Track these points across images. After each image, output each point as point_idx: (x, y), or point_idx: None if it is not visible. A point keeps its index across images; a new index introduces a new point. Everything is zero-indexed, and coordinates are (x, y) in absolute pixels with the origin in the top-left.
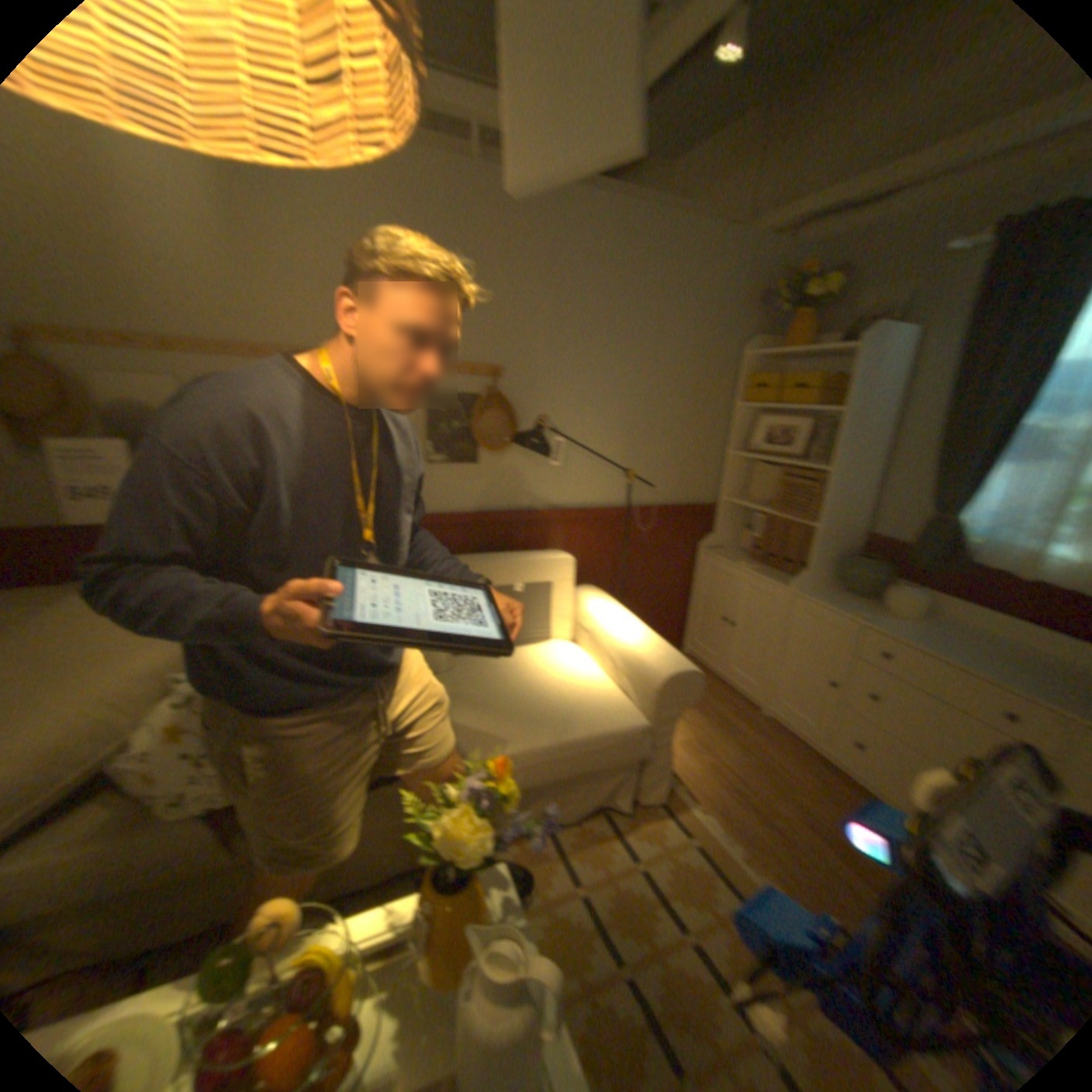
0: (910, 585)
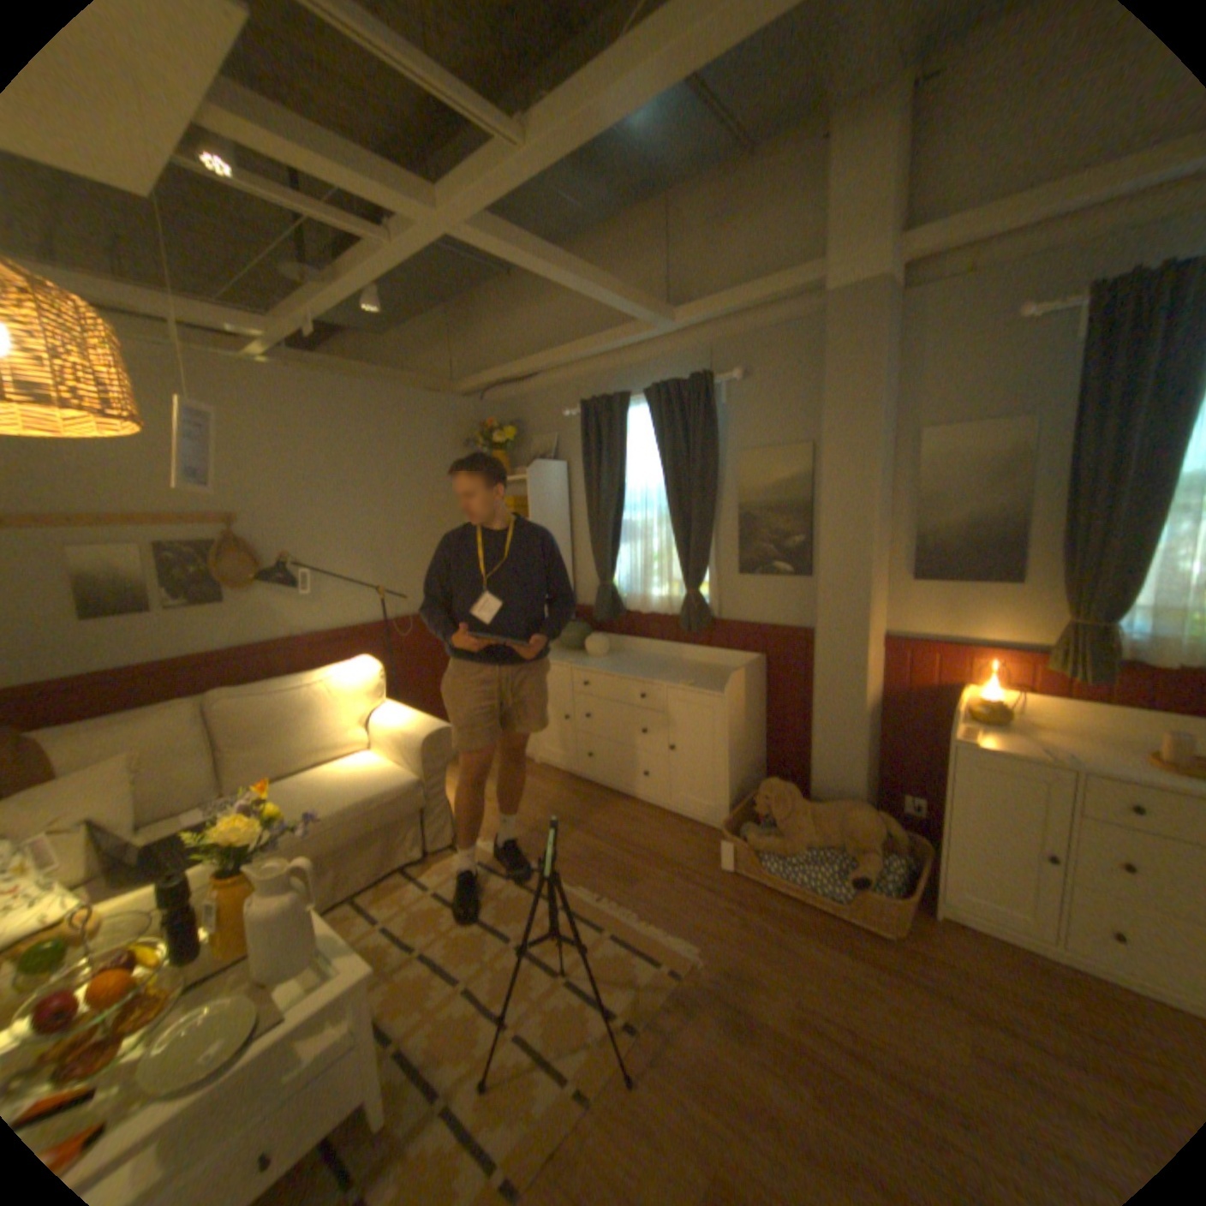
0: (595, 634)
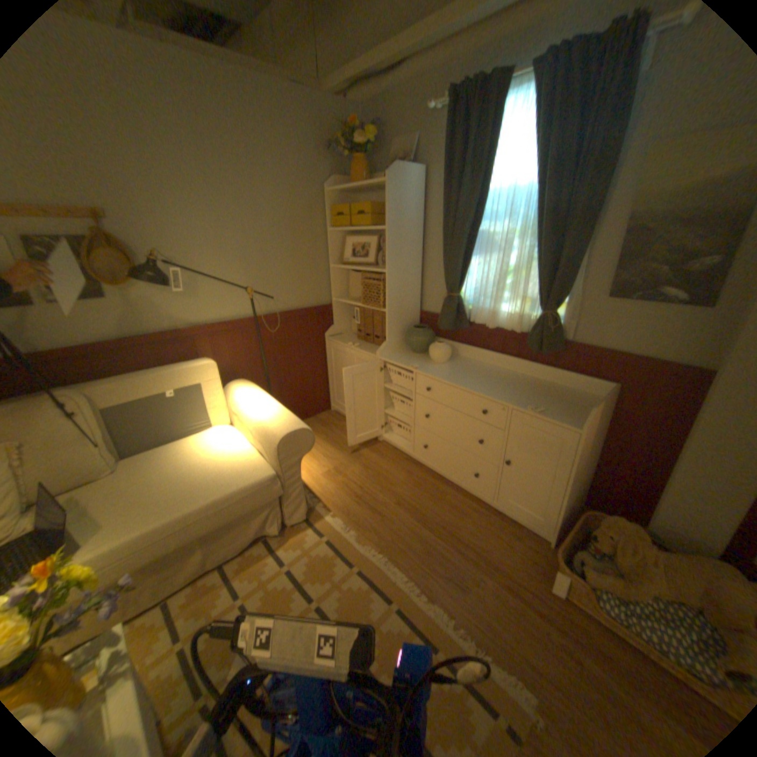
0: (439, 341)
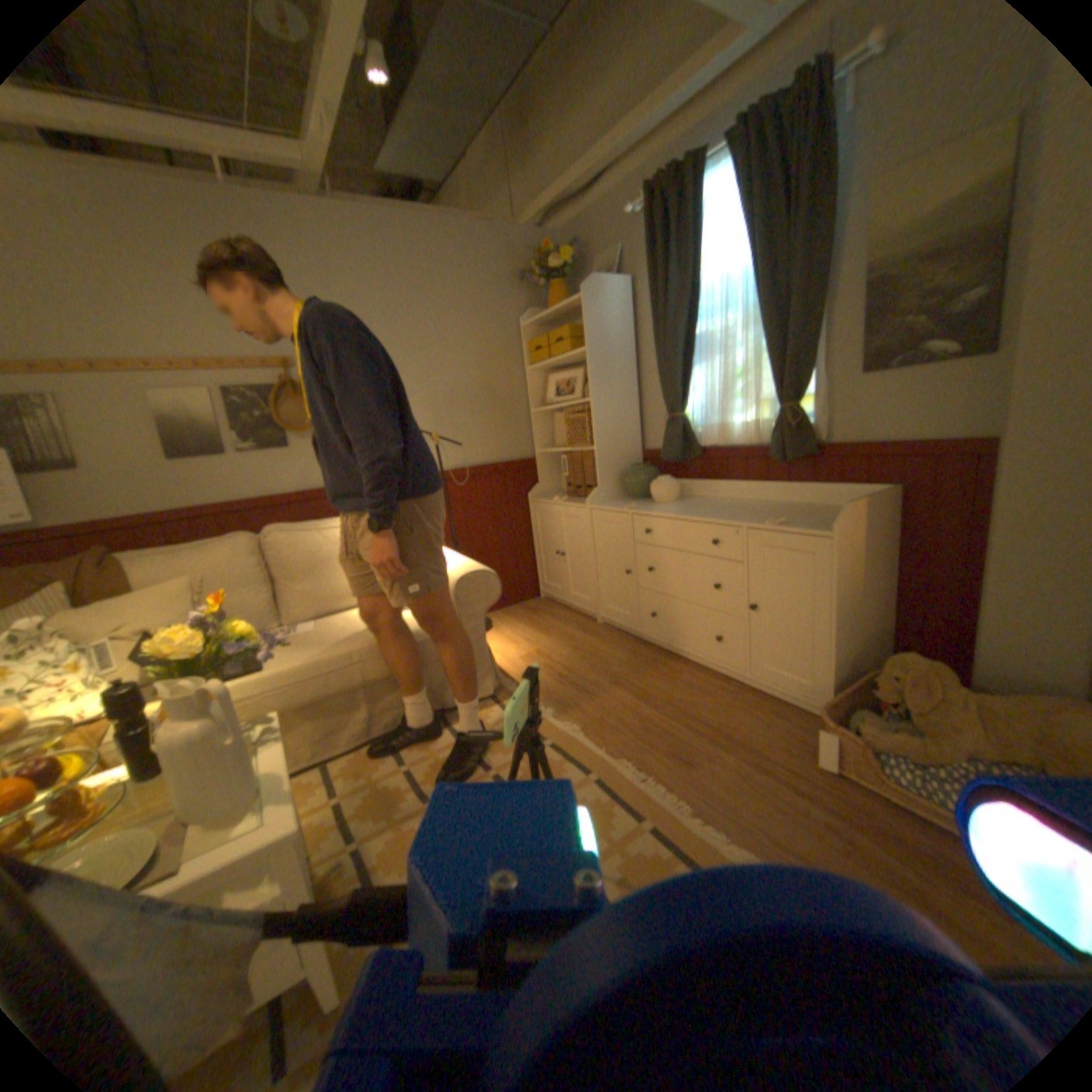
0: (663, 476)
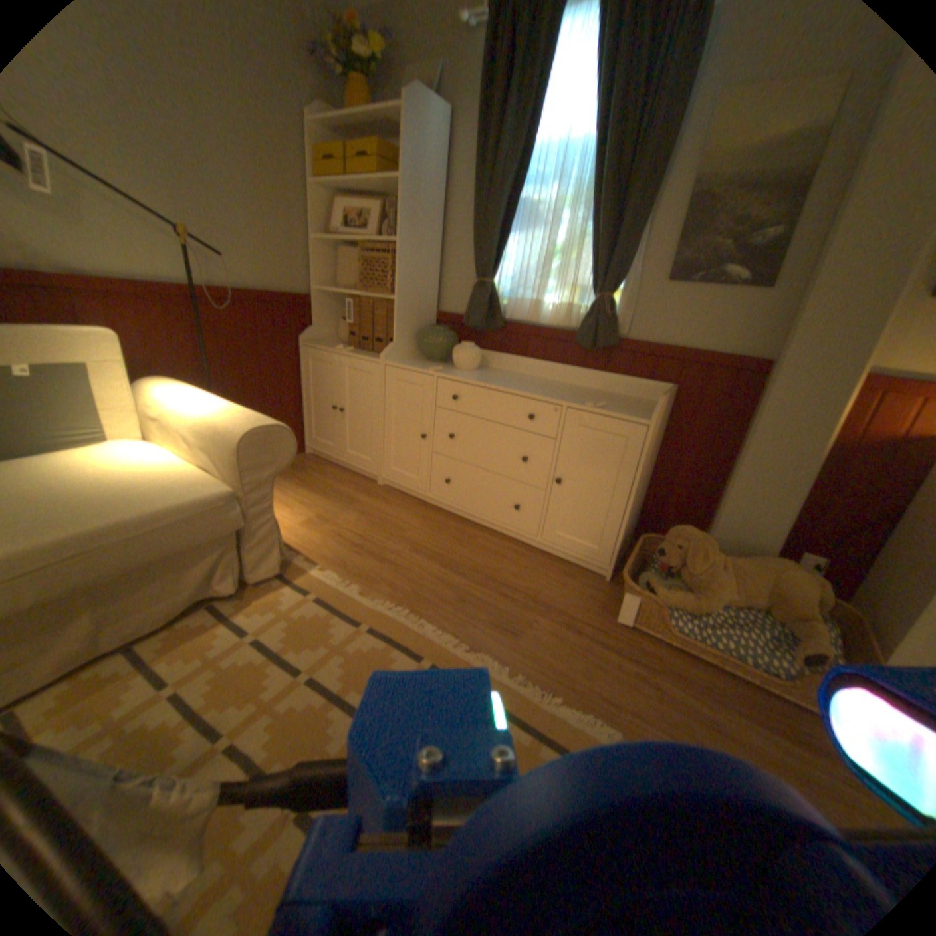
0: (466, 343)
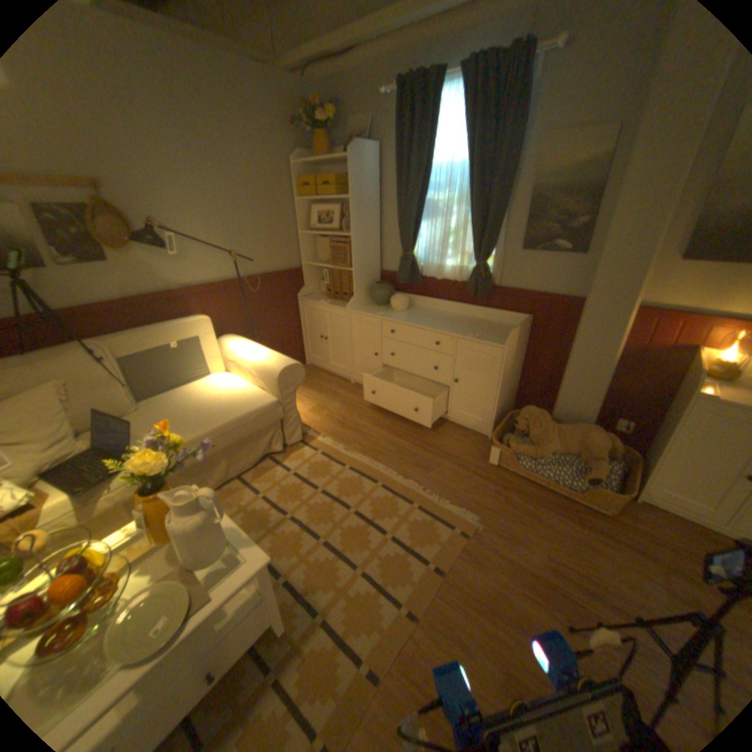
0: (398, 294)
